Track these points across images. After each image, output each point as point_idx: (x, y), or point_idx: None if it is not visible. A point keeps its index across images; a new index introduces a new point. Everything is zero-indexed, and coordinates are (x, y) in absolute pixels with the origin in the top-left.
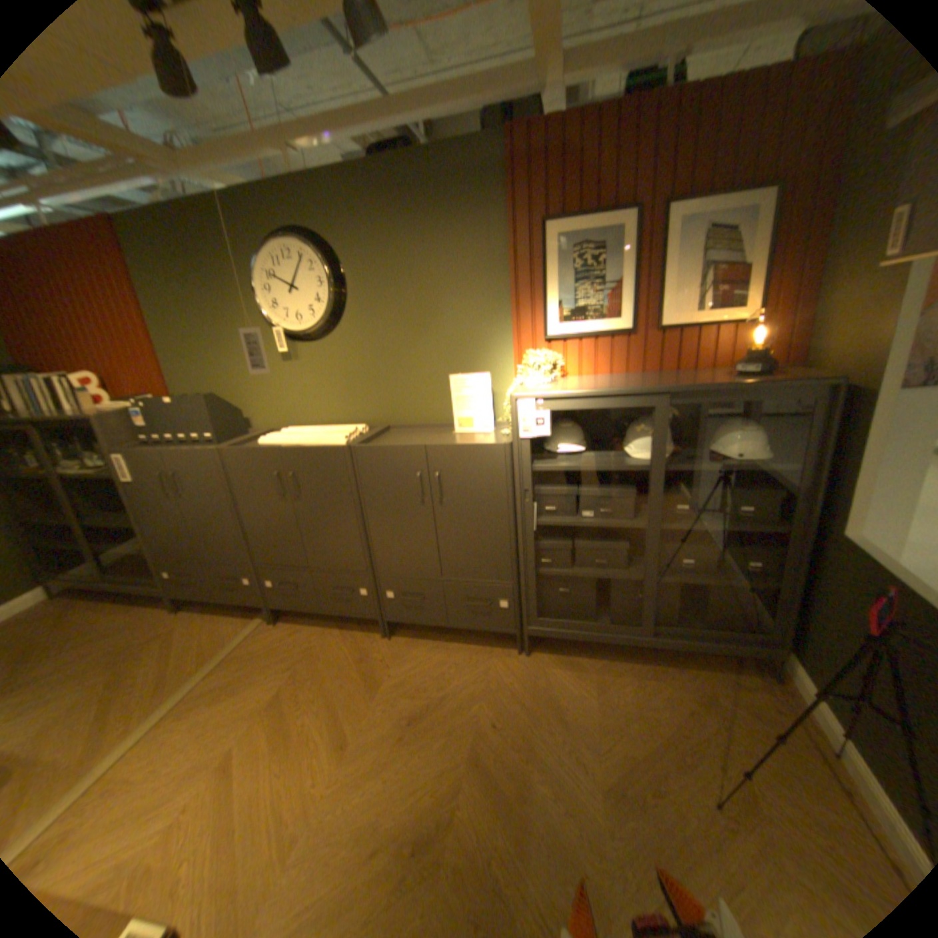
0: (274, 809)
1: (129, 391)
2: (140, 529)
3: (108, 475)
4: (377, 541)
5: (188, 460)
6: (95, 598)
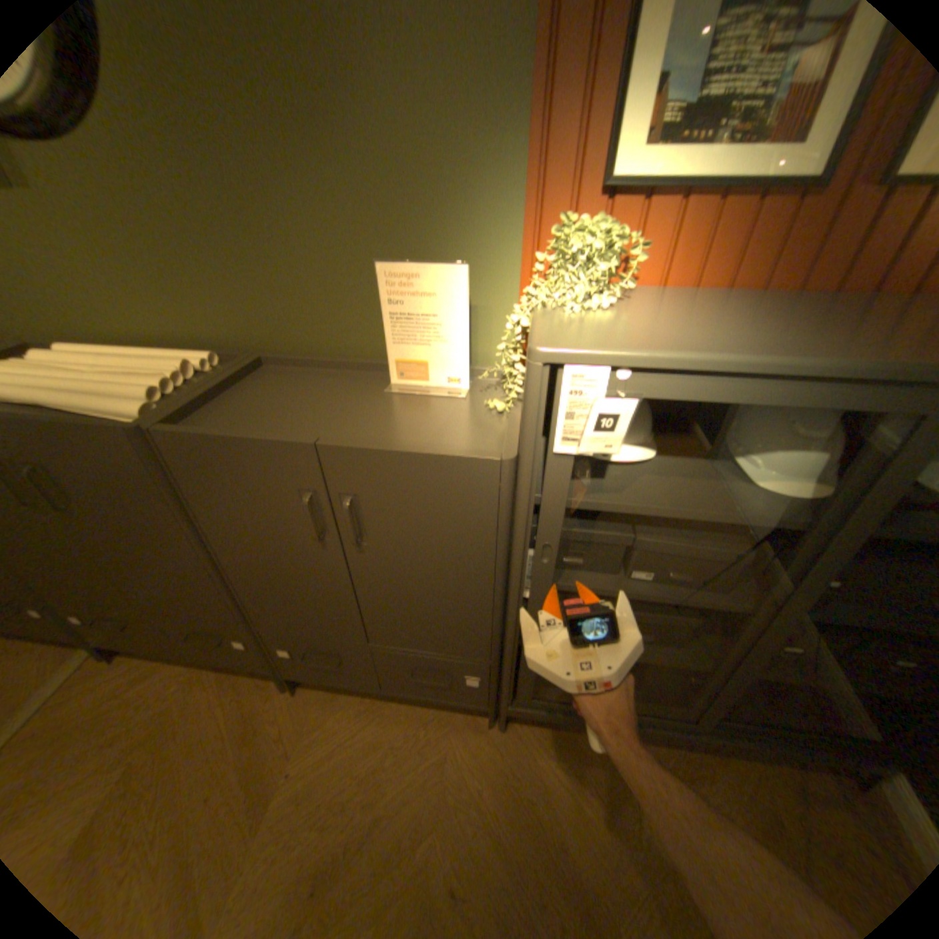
0: None
1: None
2: None
3: None
4: (244, 589)
5: None
6: None
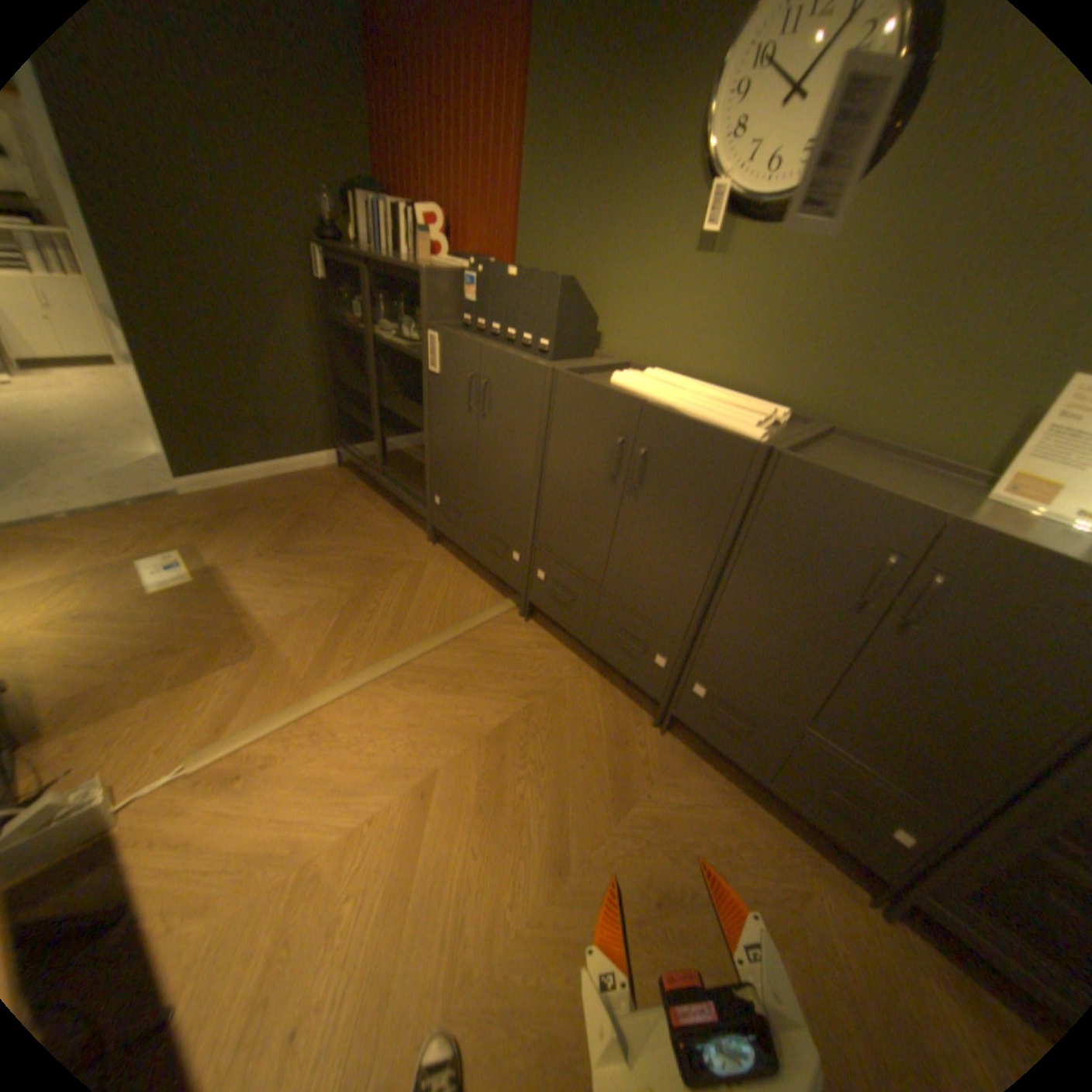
0: (460, 902)
1: (472, 248)
2: (431, 436)
3: (420, 355)
4: (728, 614)
5: (511, 372)
6: (374, 485)
